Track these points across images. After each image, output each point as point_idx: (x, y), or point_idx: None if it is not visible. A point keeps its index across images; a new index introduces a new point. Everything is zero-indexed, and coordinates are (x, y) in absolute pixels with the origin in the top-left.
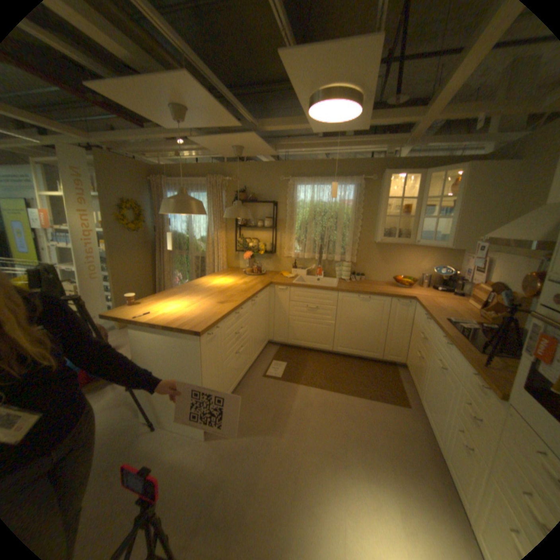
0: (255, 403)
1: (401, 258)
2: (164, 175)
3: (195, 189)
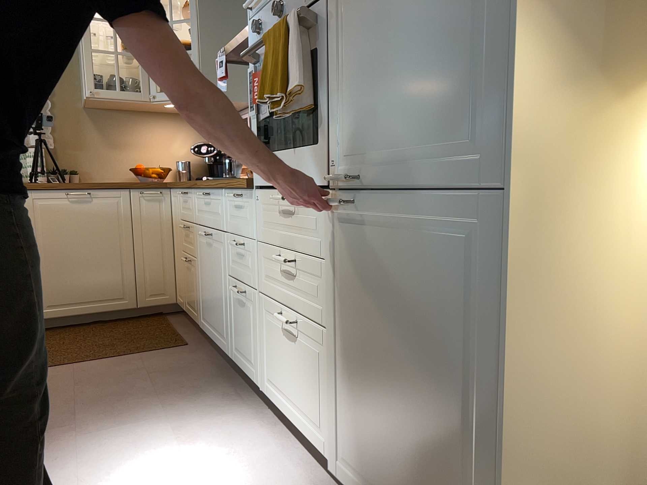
0: None
1: (138, 137)
2: None
3: None
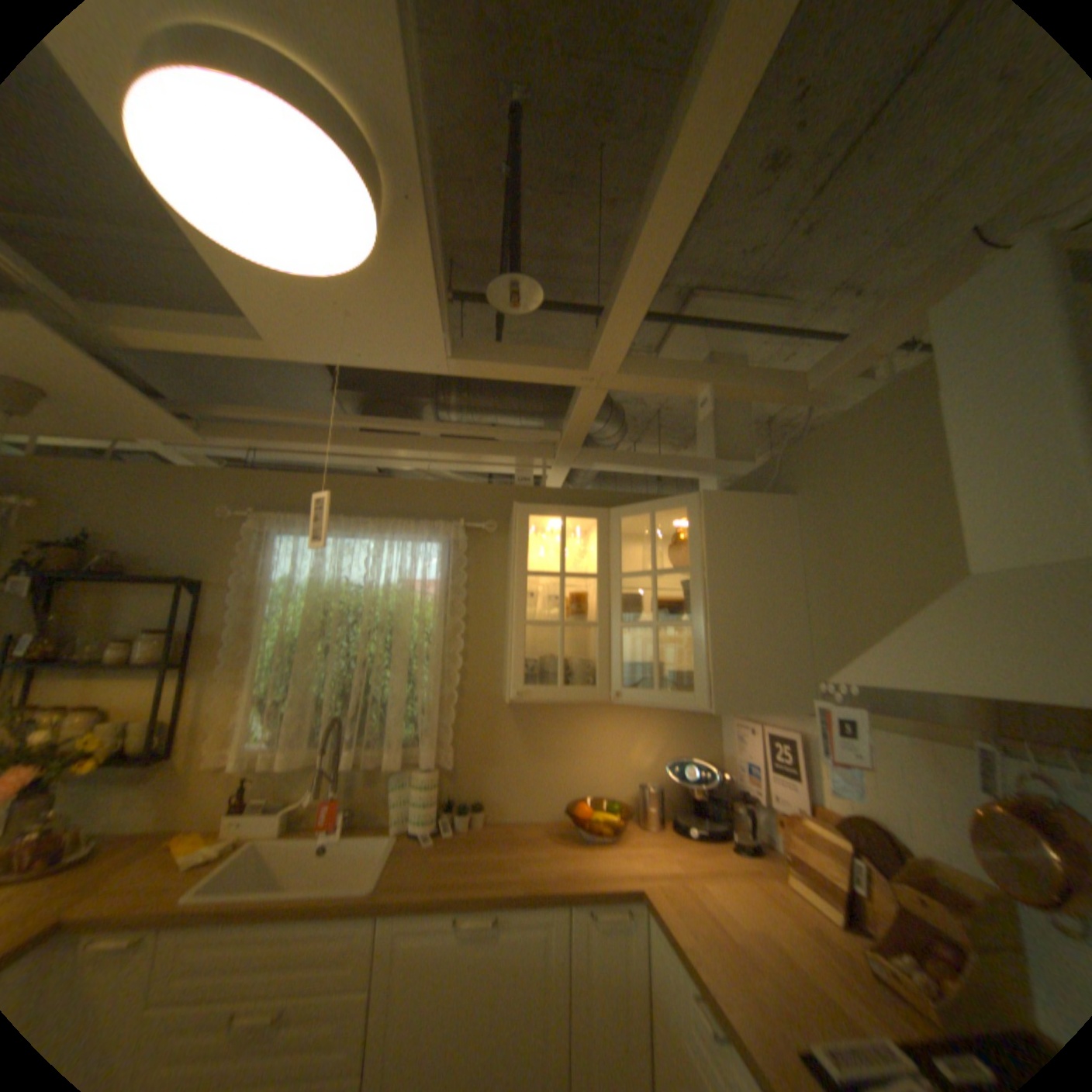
0: None
1: (580, 740)
2: None
3: None
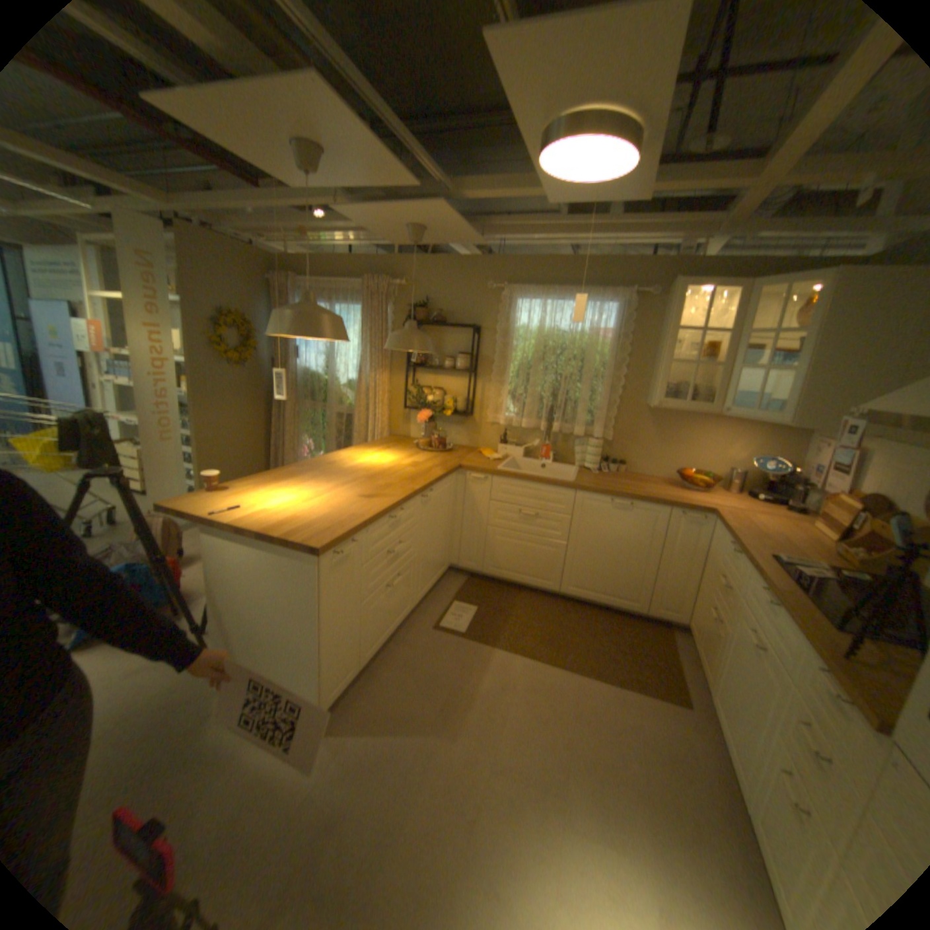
0: (414, 674)
1: (694, 437)
2: (292, 273)
3: (342, 298)
